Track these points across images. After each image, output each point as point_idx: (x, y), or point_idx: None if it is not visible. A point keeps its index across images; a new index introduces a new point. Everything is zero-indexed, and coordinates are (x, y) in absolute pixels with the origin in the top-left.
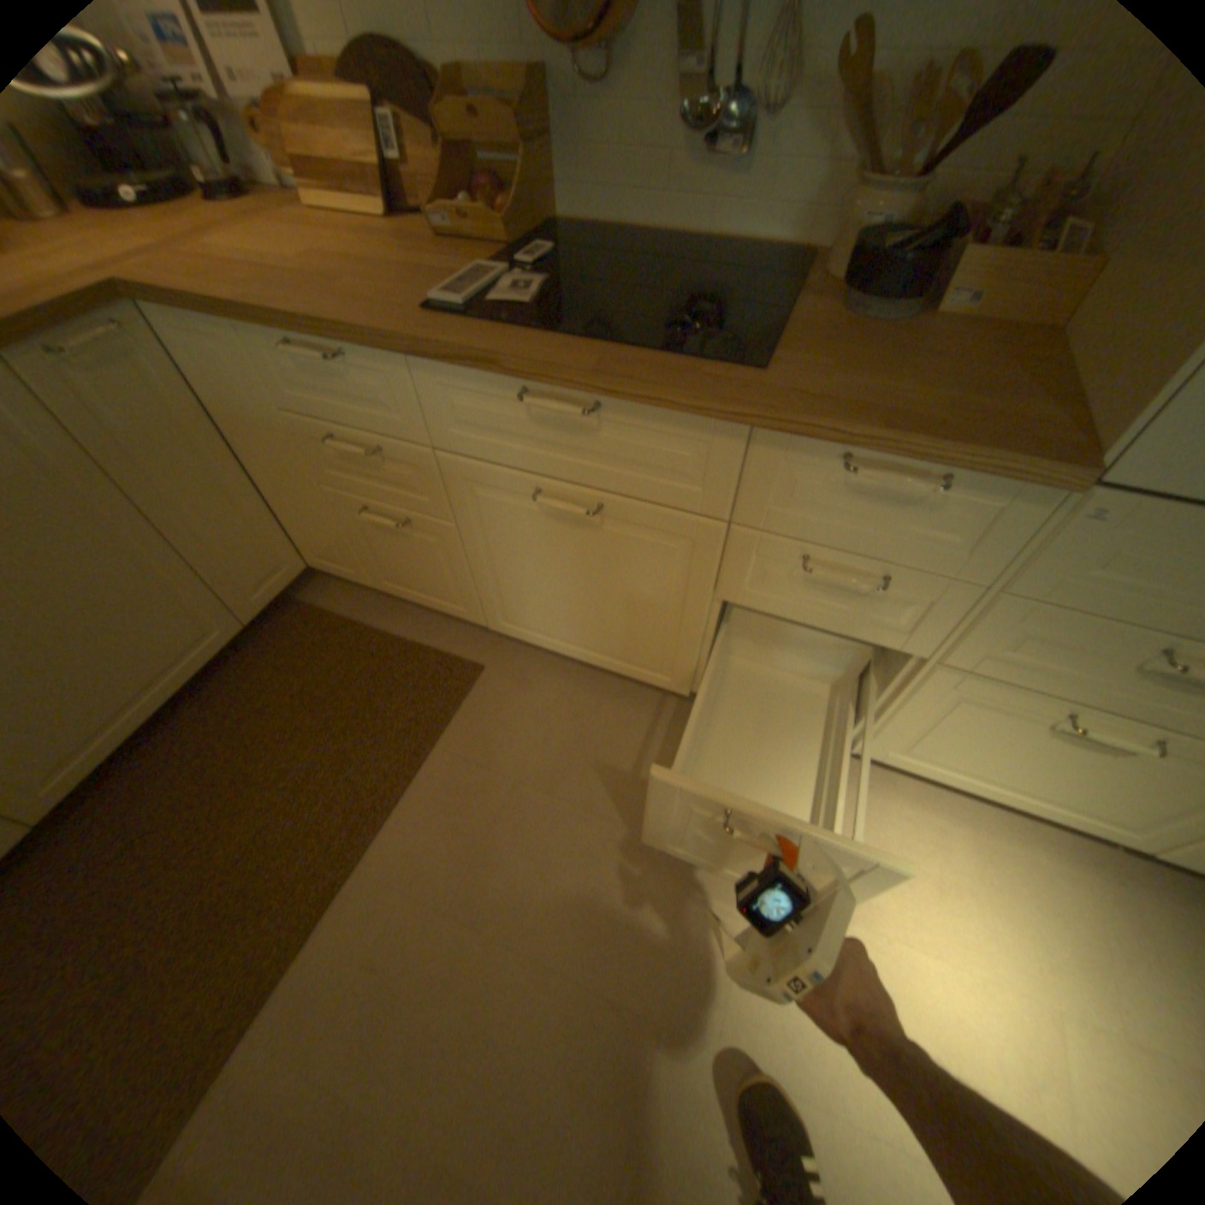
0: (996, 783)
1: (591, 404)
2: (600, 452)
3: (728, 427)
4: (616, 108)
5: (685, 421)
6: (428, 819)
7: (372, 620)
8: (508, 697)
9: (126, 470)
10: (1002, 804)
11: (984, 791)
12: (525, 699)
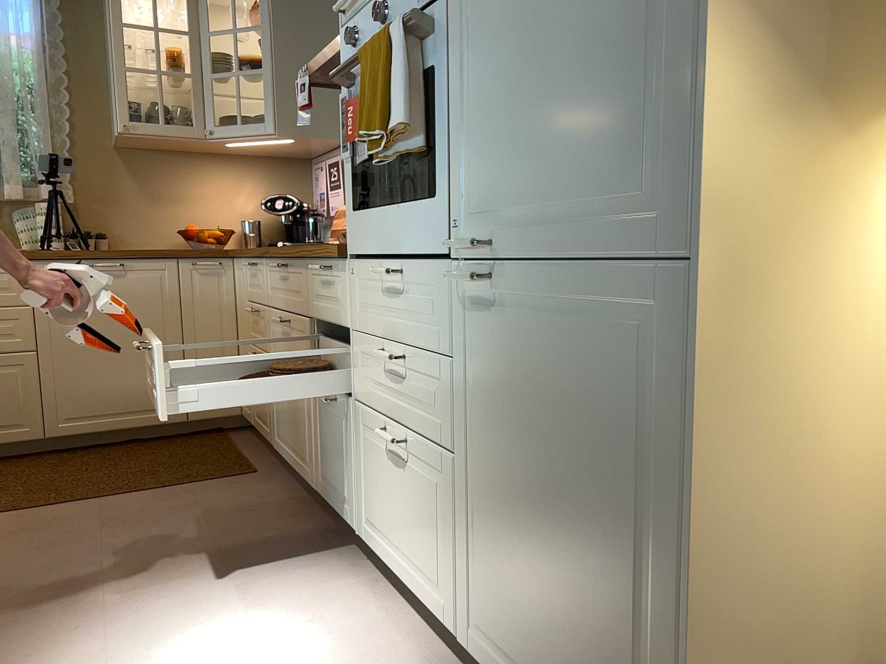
0: (395, 548)
1: (283, 264)
2: (289, 289)
3: (302, 263)
4: None
5: (298, 265)
6: (147, 500)
7: (241, 446)
8: (248, 484)
9: (188, 313)
10: (405, 586)
11: (395, 566)
12: (253, 487)
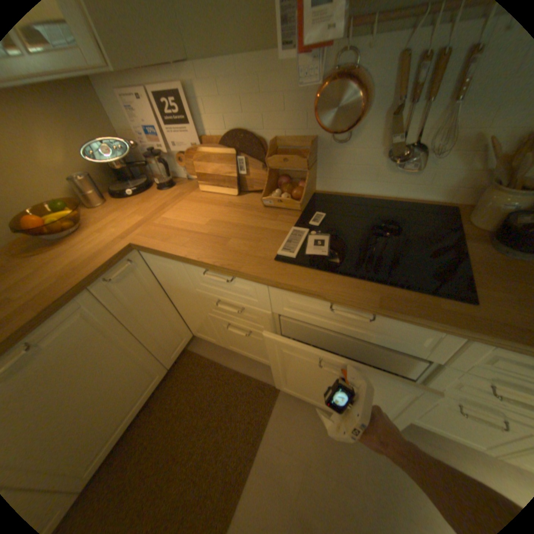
0: None
1: (372, 315)
2: (370, 328)
3: (459, 335)
4: (351, 150)
5: (429, 327)
6: (264, 488)
7: (222, 361)
8: (294, 408)
9: (128, 319)
10: None
11: None
12: (303, 409)
